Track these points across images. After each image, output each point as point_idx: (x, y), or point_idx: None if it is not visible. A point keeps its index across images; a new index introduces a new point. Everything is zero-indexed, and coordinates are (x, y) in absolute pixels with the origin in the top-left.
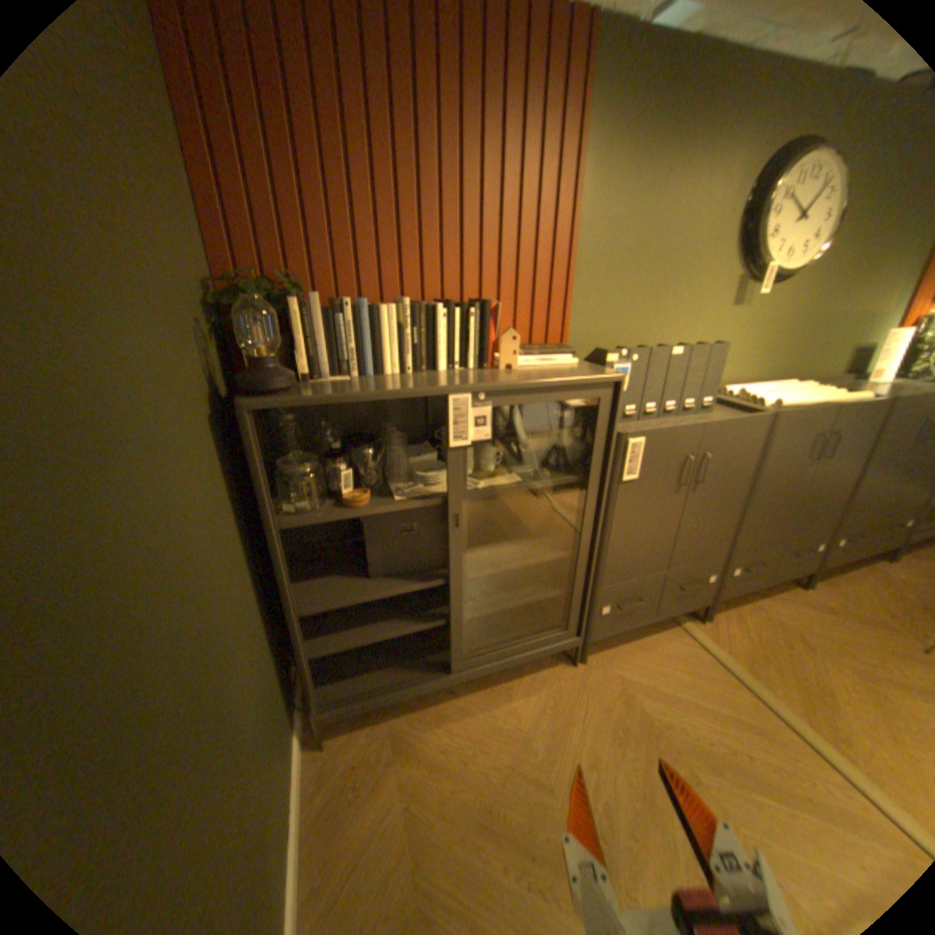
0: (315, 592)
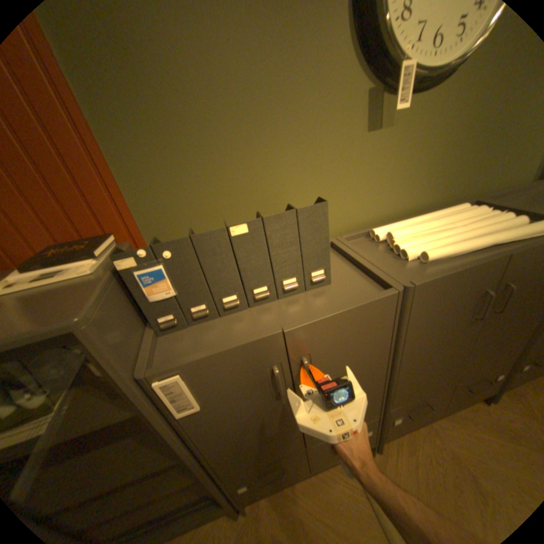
0: None
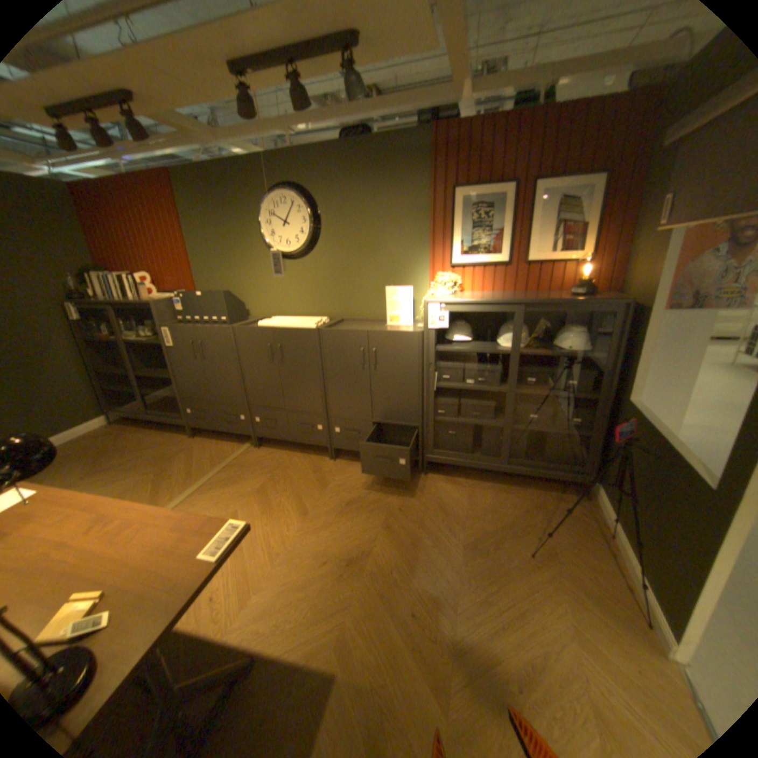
0: (108, 368)
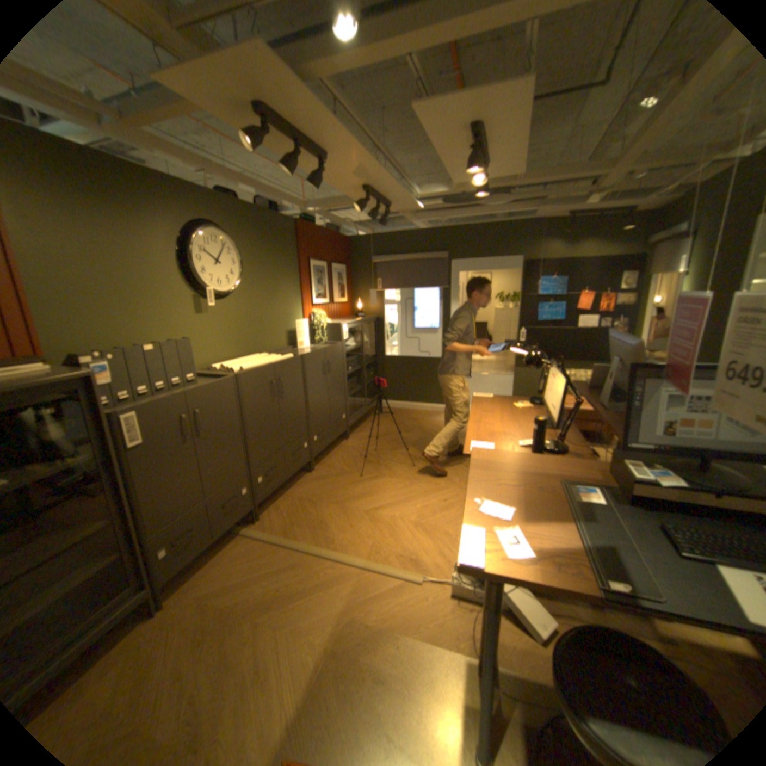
0: None
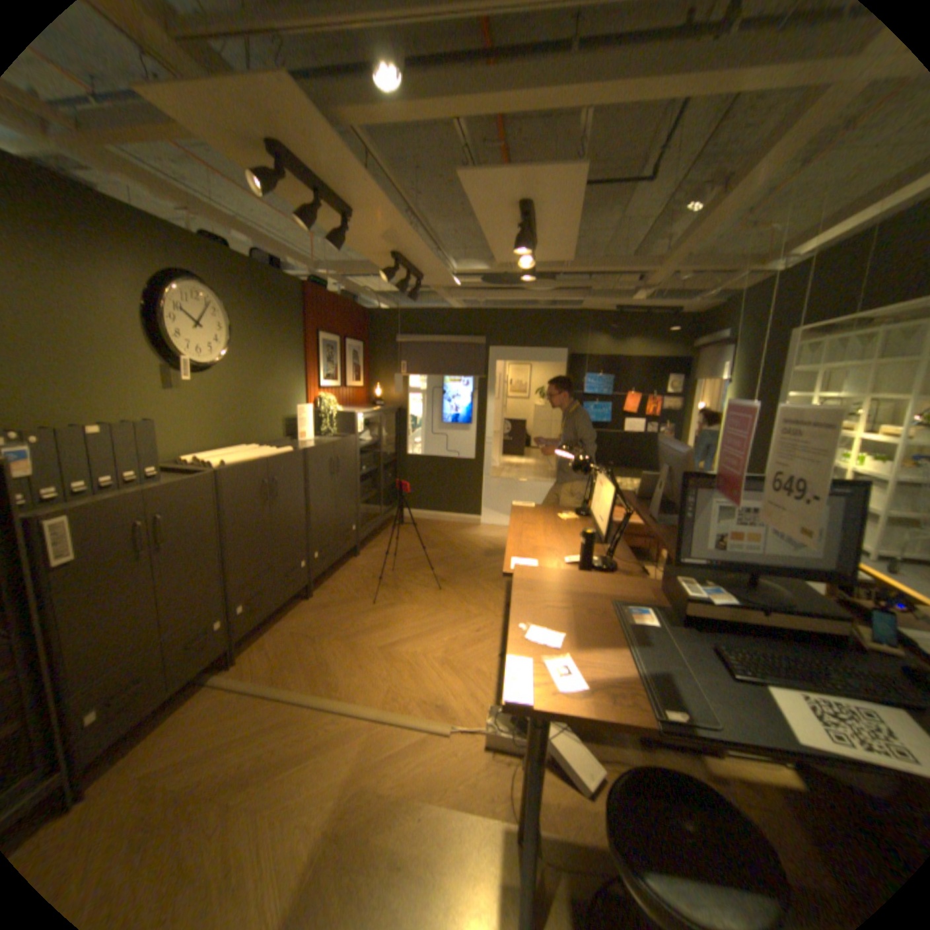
0: None
